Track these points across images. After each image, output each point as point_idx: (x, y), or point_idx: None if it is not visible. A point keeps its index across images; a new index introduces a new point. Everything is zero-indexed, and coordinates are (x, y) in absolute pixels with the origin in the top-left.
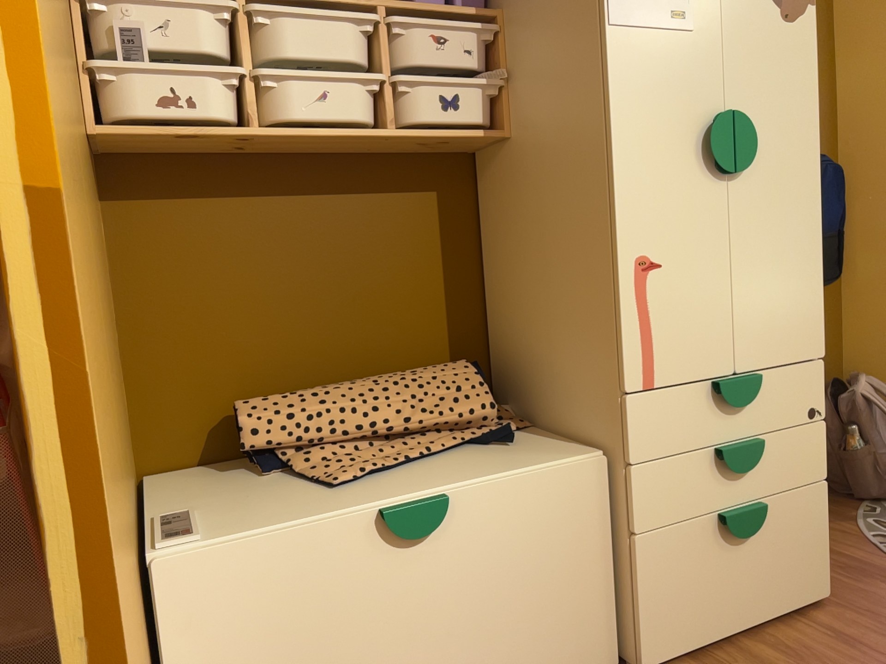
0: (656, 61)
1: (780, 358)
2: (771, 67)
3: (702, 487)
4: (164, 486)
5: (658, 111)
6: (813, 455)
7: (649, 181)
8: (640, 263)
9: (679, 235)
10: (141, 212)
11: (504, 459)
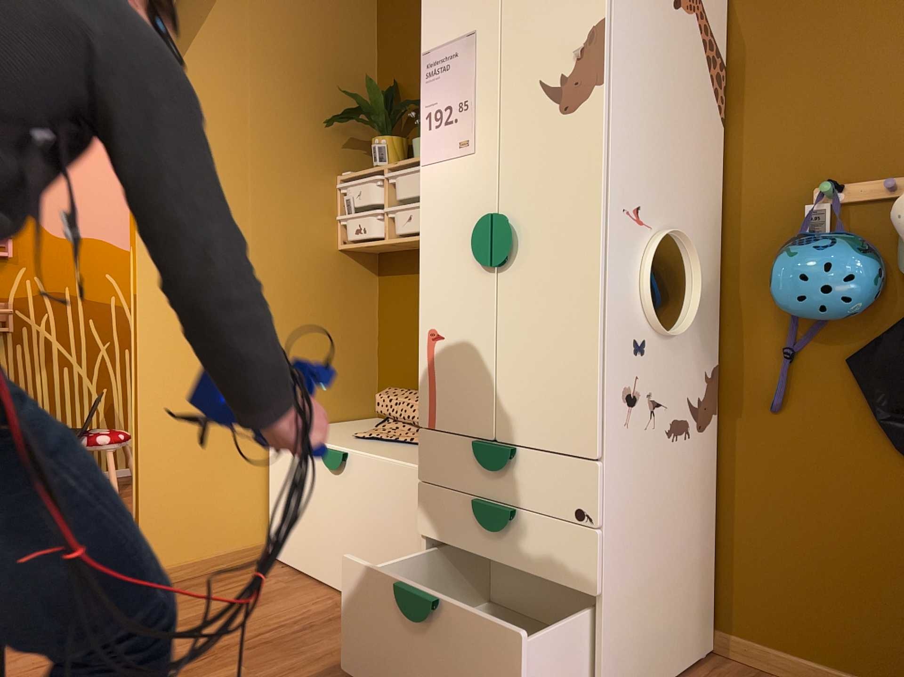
0: (447, 183)
1: (541, 443)
2: (544, 163)
3: (464, 526)
4: (357, 421)
5: (446, 221)
6: (579, 562)
7: (438, 274)
8: (429, 333)
9: (456, 315)
10: (386, 281)
11: (407, 455)
